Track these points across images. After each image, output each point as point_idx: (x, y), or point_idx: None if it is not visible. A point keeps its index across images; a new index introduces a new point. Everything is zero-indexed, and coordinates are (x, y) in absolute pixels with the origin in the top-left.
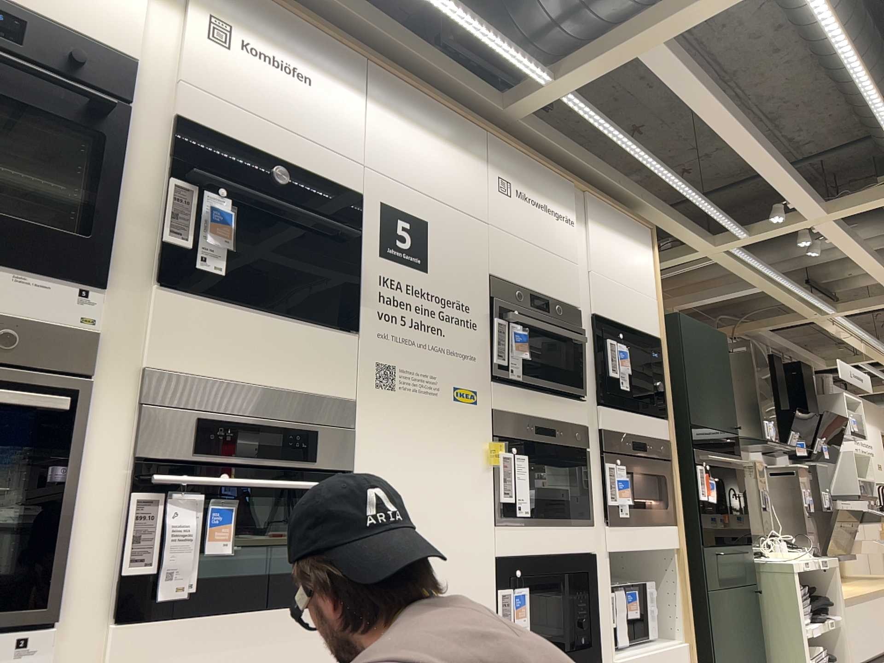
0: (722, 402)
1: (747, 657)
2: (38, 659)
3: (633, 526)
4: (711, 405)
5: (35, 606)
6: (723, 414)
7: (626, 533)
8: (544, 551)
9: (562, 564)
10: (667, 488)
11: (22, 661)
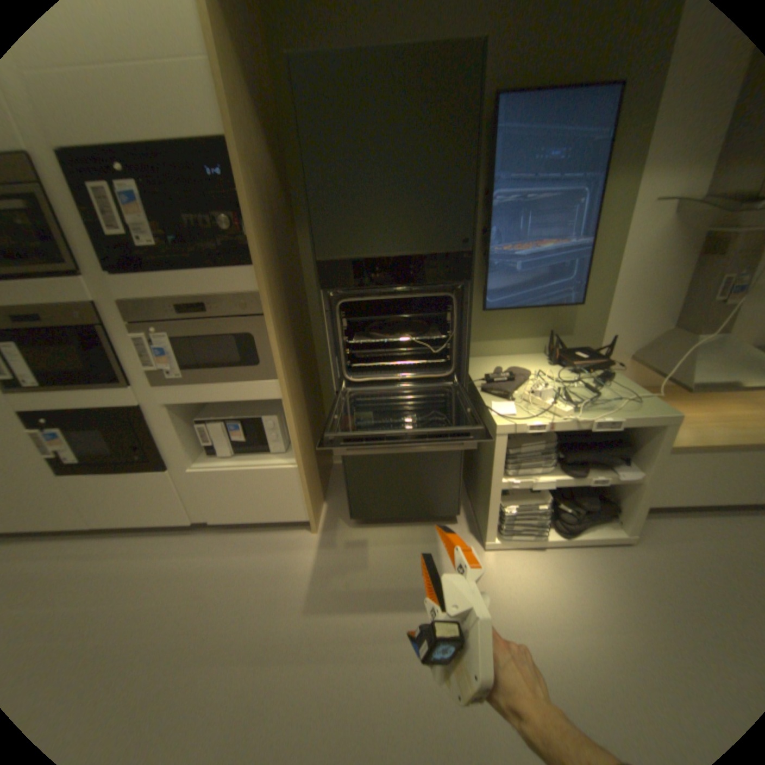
0: (427, 206)
1: (419, 482)
2: None
3: (191, 386)
4: (384, 220)
5: None
6: (427, 224)
7: (181, 392)
8: (67, 407)
9: (91, 416)
10: (254, 347)
11: None
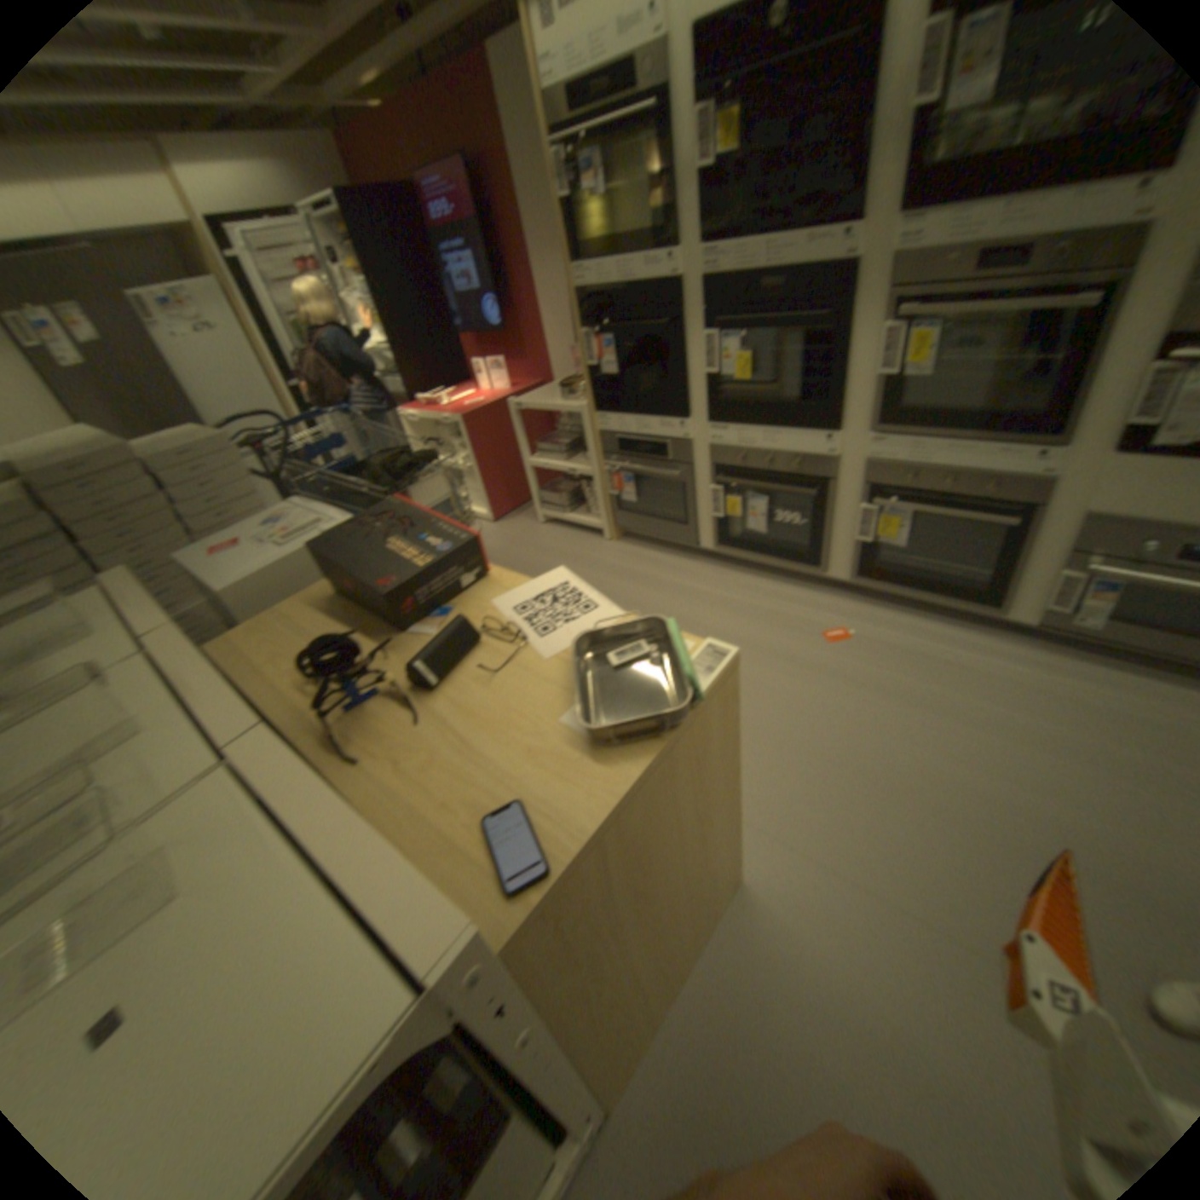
0: None
1: None
2: (1054, 461)
3: None
4: None
5: (1056, 433)
6: None
7: None
8: None
9: None
10: None
11: (1044, 460)
